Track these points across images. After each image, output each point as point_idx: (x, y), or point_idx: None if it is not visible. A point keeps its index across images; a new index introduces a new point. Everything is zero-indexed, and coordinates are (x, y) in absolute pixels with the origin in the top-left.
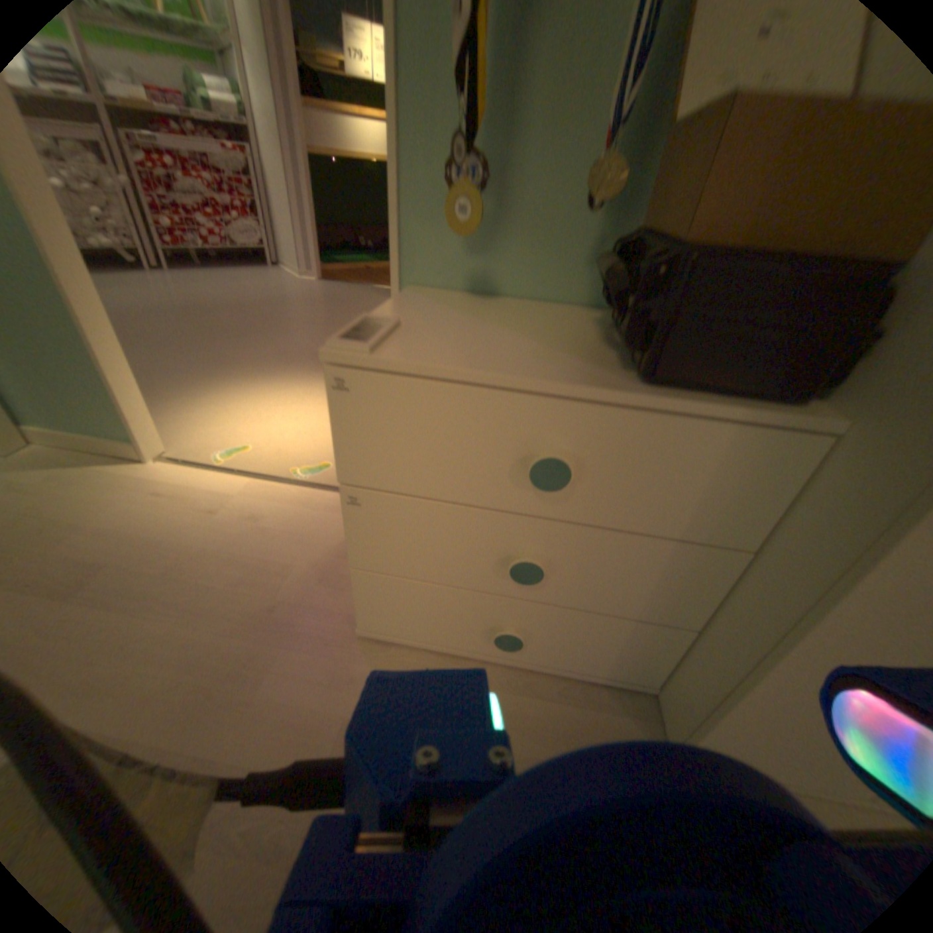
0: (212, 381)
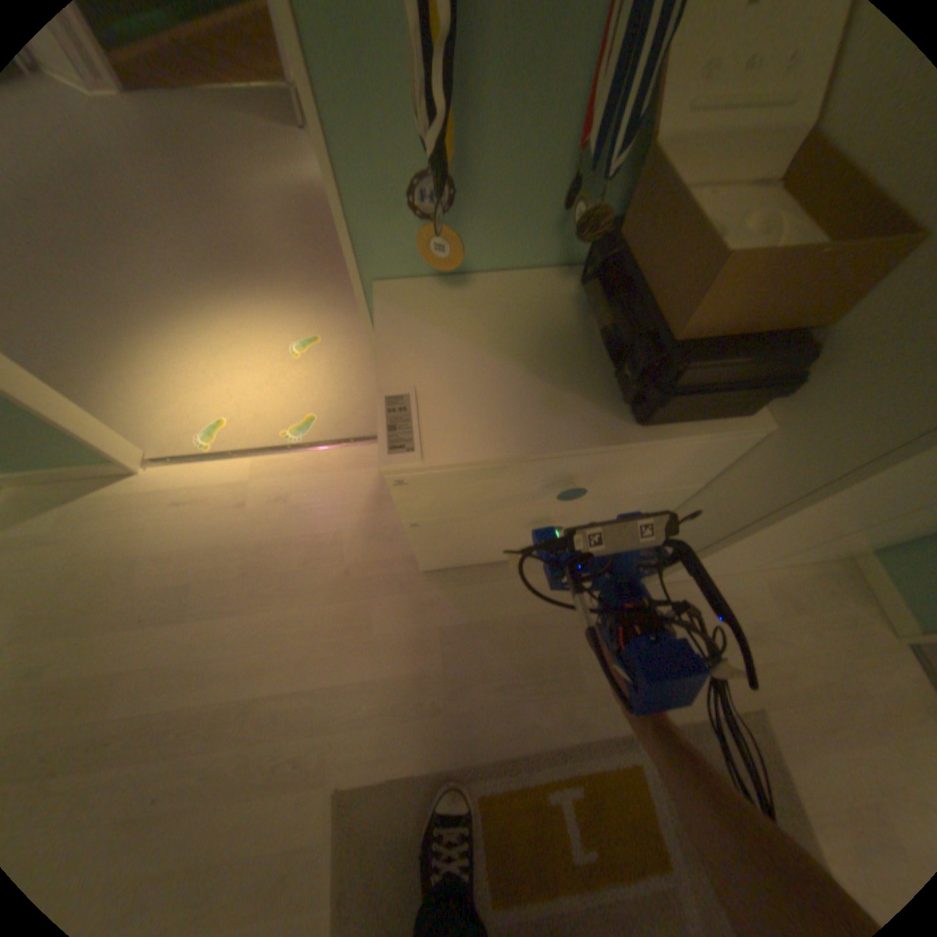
0: (116, 338)
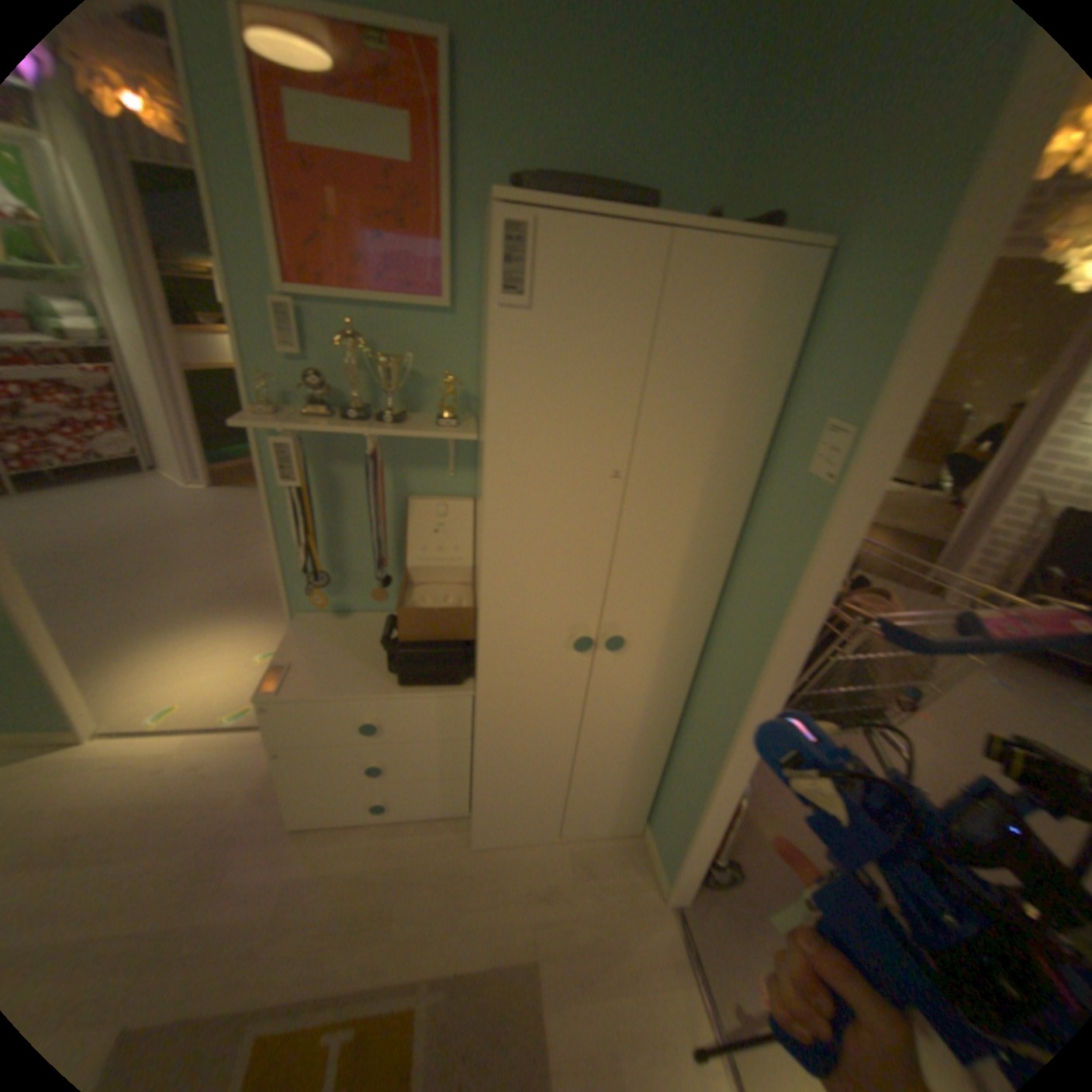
0: (123, 644)
